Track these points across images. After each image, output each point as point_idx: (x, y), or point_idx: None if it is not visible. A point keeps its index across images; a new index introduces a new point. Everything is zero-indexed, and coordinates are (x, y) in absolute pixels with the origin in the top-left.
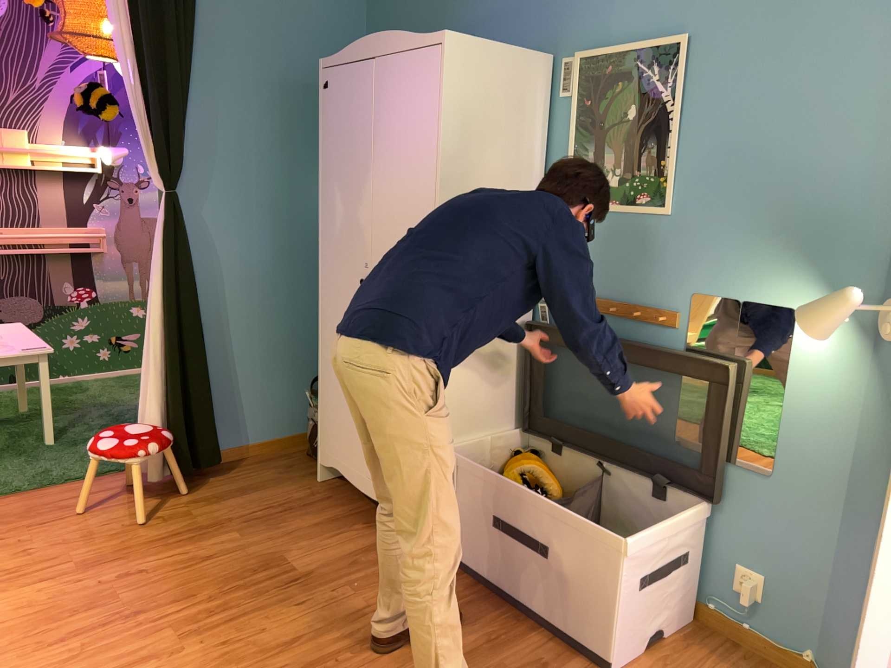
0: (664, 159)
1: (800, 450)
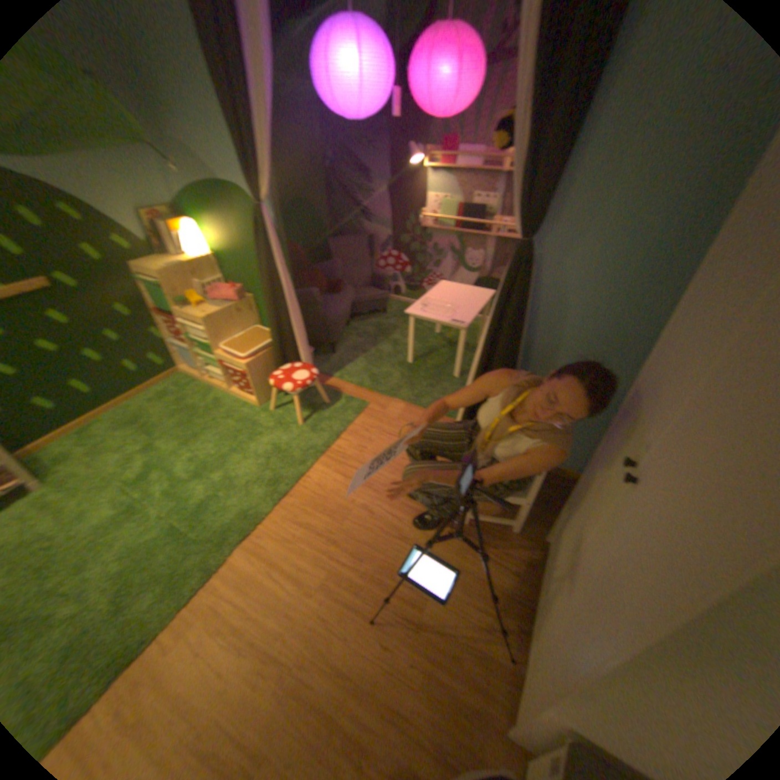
0: None
1: None
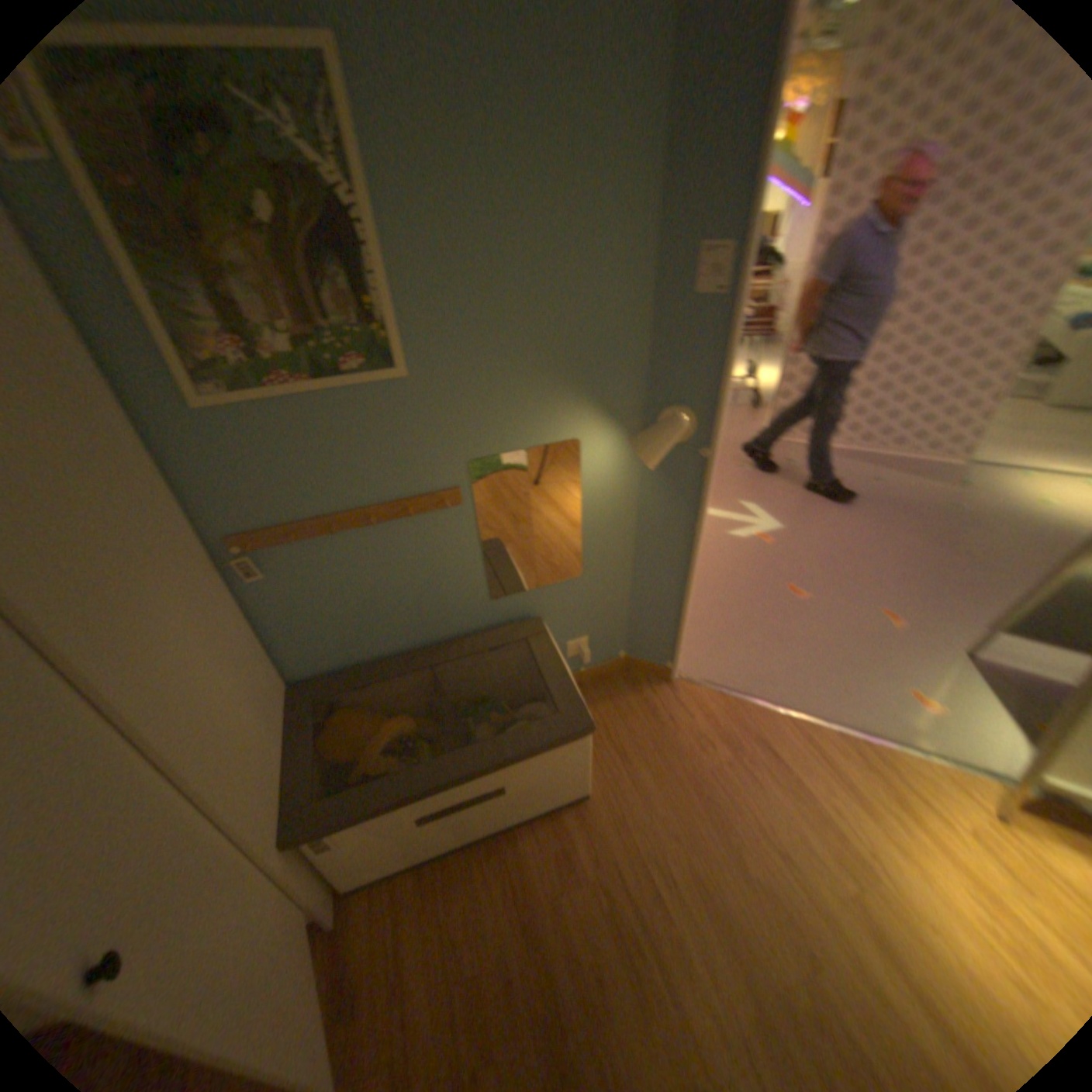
0: (363, 291)
1: (595, 544)
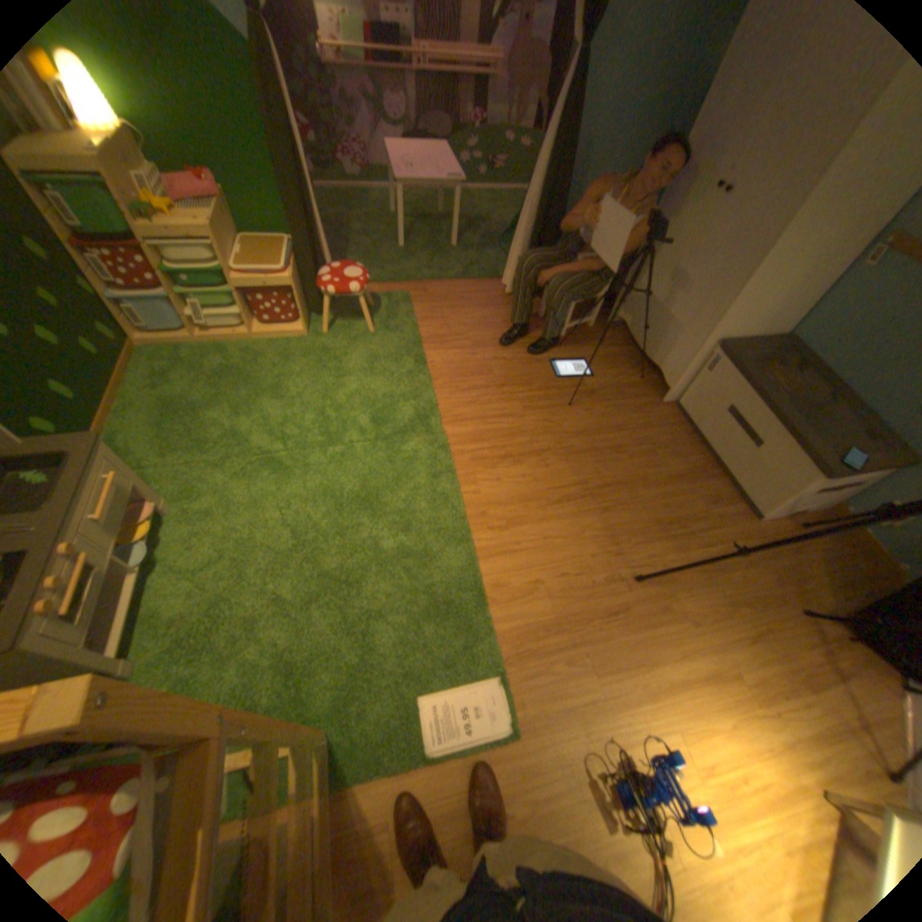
0: None
1: None
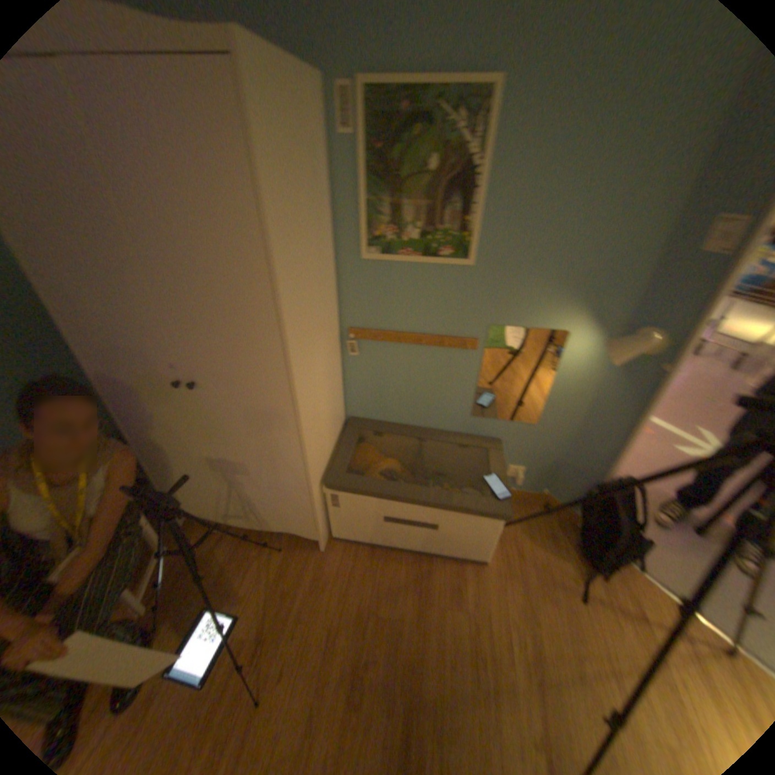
0: (468, 216)
1: (556, 409)
